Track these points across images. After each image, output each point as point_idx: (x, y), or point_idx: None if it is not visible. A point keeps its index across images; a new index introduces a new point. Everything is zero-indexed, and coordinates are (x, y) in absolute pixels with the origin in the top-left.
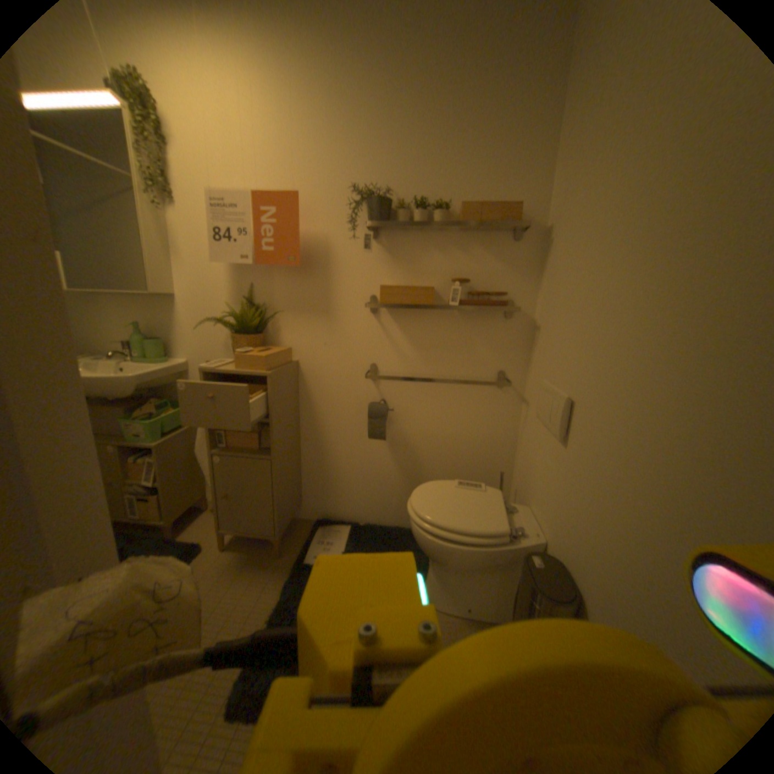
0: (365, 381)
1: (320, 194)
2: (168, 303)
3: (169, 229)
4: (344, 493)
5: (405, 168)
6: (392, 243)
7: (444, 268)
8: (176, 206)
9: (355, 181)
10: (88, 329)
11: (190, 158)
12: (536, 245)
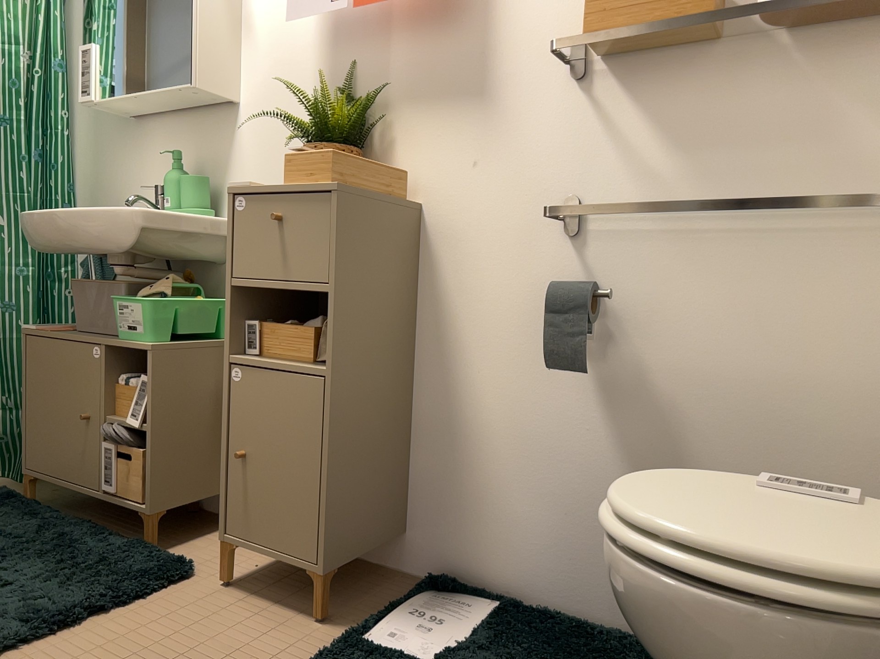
0: (549, 241)
1: None
2: (233, 124)
3: (249, 1)
4: (493, 516)
5: None
6: None
7: None
8: None
9: None
10: (132, 182)
11: None
12: None
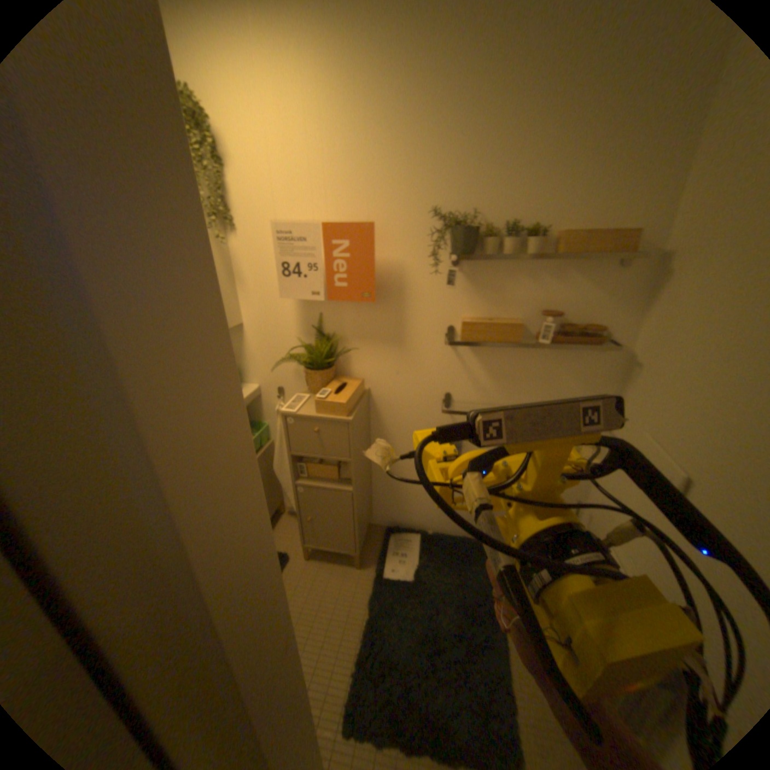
0: (437, 410)
1: (394, 220)
2: (236, 333)
3: (233, 259)
4: (412, 507)
5: (495, 188)
6: (474, 273)
7: (531, 299)
8: (239, 235)
9: (434, 204)
10: None
11: (250, 183)
12: (644, 275)
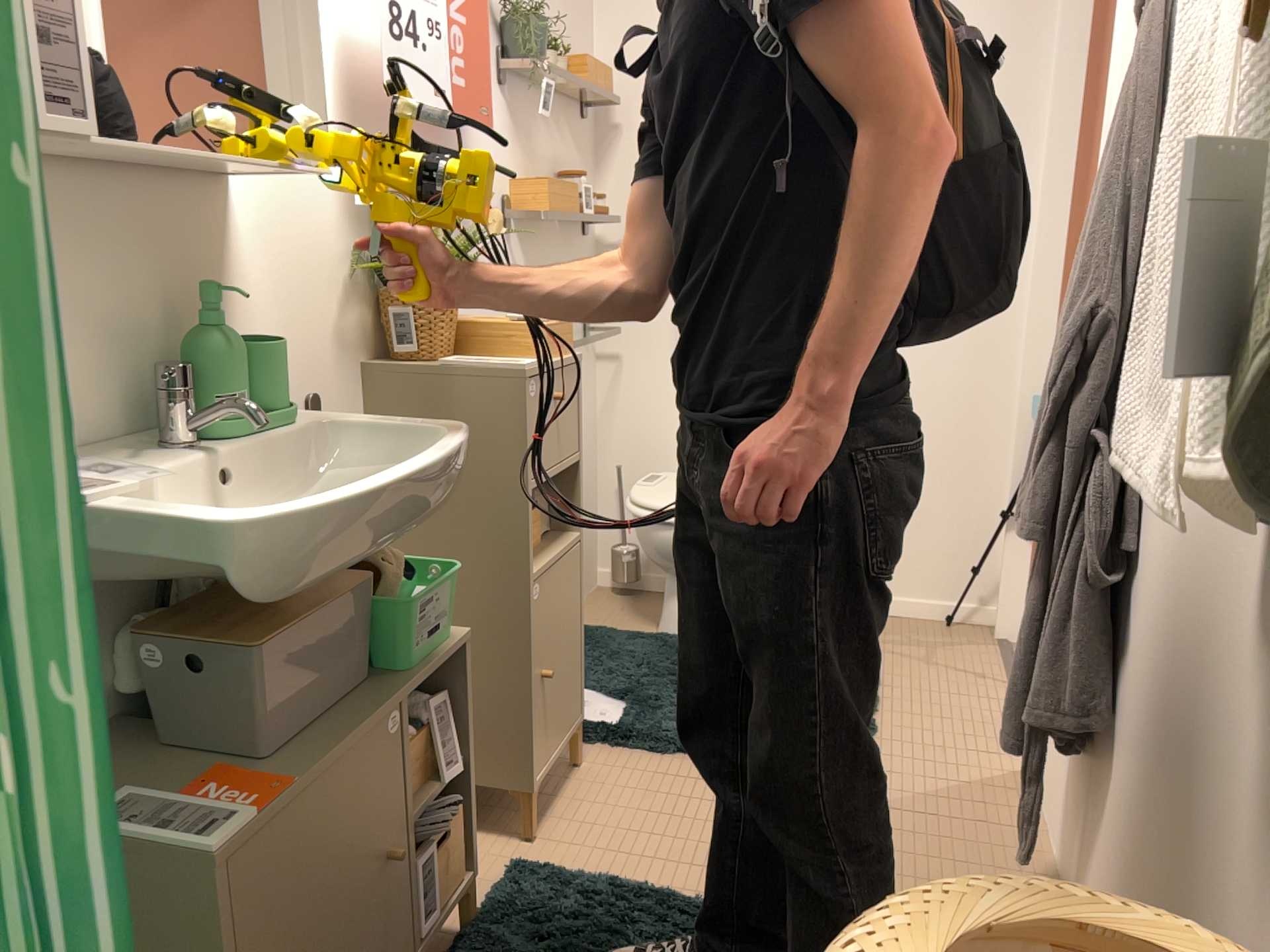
0: None
1: None
2: (216, 212)
3: None
4: None
5: None
6: (514, 106)
7: (548, 158)
8: None
9: None
10: None
11: None
12: (590, 136)
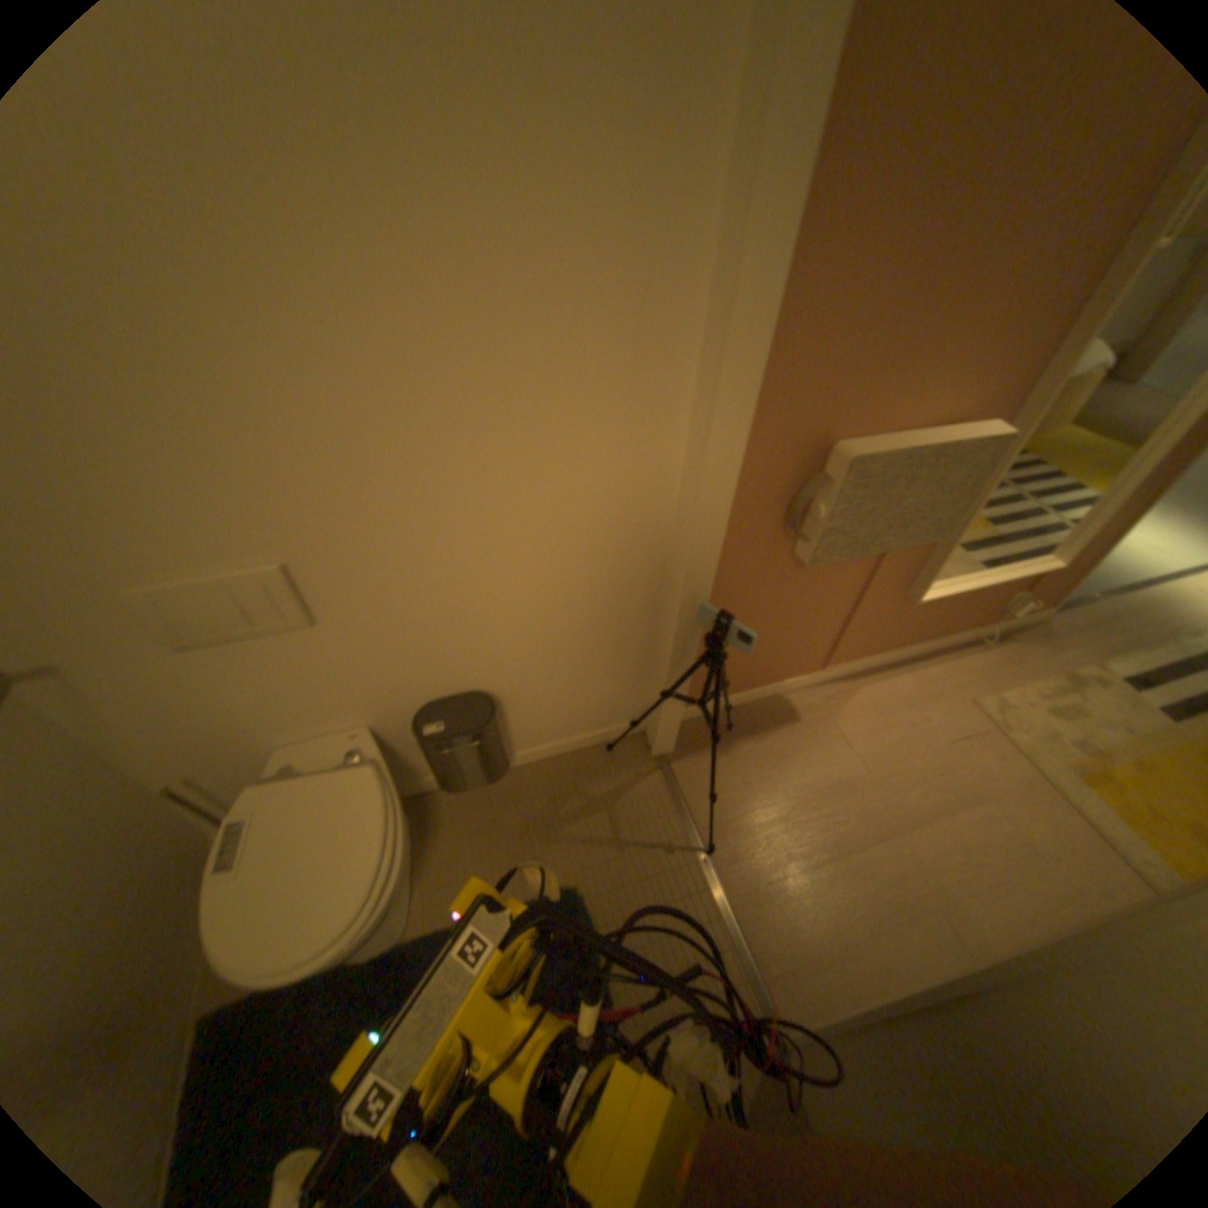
0: None
1: None
2: None
3: None
4: None
5: None
6: None
7: None
8: None
9: None
10: None
11: None
12: None
